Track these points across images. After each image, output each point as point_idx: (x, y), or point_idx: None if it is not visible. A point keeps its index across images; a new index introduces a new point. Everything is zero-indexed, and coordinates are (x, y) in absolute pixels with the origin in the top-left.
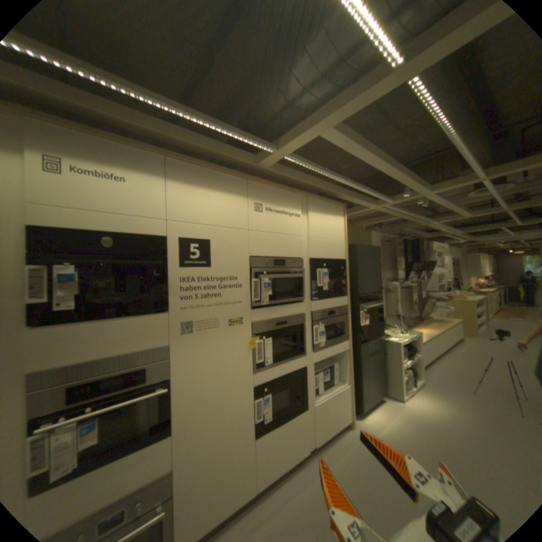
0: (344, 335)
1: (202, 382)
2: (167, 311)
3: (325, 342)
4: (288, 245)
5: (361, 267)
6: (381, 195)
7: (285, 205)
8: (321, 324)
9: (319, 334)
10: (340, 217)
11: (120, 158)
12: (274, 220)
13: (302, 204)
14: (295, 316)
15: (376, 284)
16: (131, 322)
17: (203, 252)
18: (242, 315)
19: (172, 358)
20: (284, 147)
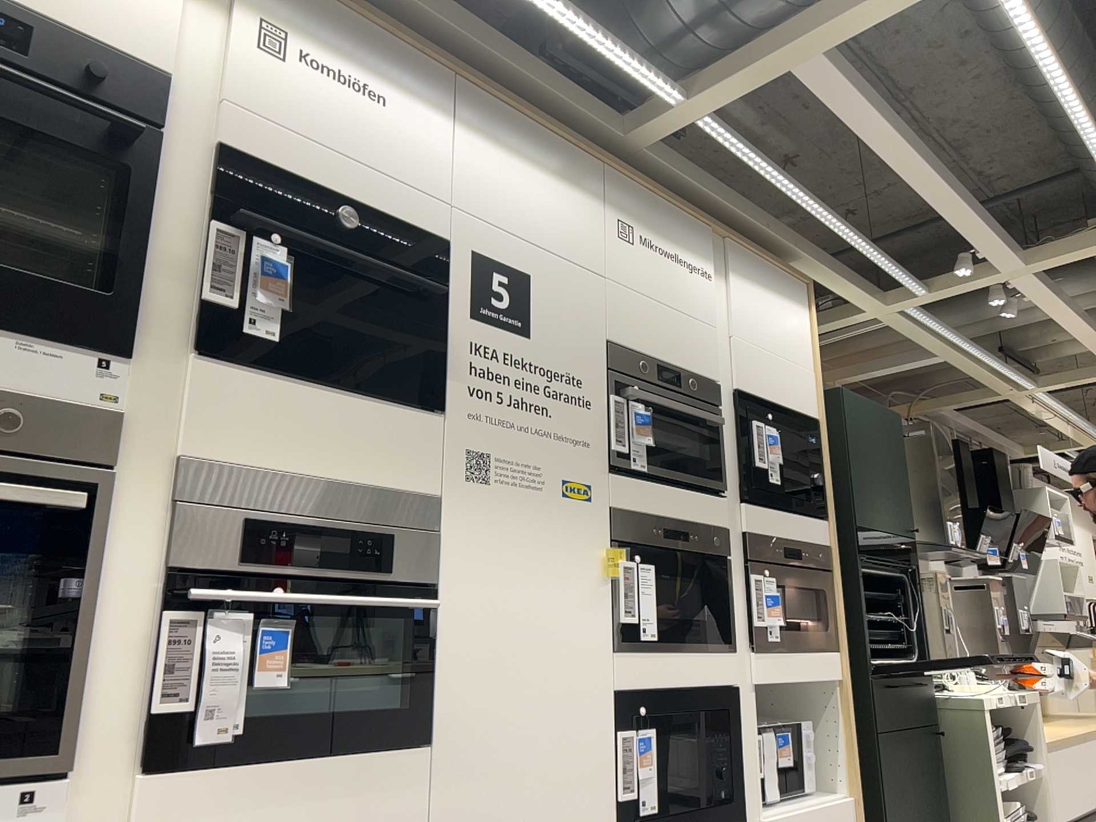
0: (828, 628)
1: (504, 624)
2: (440, 412)
3: (781, 630)
4: (690, 337)
5: (857, 452)
6: (898, 268)
7: (681, 242)
8: (770, 574)
9: (767, 600)
10: (799, 307)
11: (381, 56)
12: (659, 269)
13: (715, 252)
14: (707, 528)
15: (897, 512)
16: (374, 409)
17: (518, 297)
18: (591, 479)
19: (446, 532)
20: (708, 91)
